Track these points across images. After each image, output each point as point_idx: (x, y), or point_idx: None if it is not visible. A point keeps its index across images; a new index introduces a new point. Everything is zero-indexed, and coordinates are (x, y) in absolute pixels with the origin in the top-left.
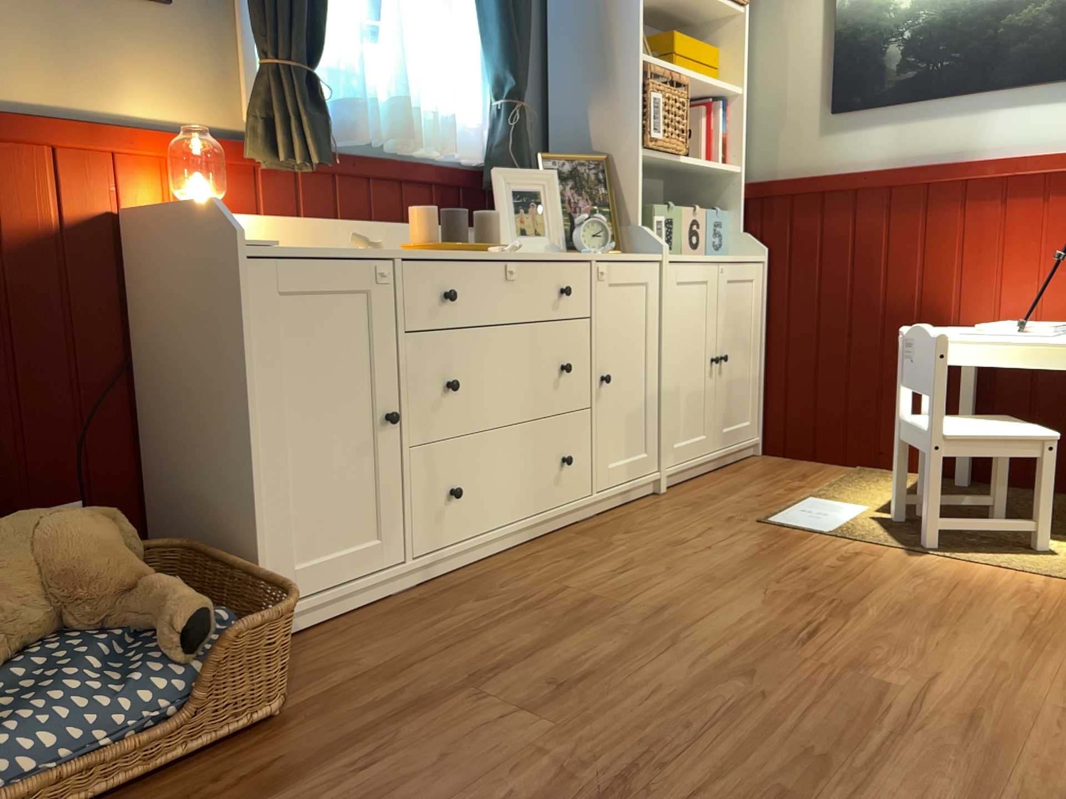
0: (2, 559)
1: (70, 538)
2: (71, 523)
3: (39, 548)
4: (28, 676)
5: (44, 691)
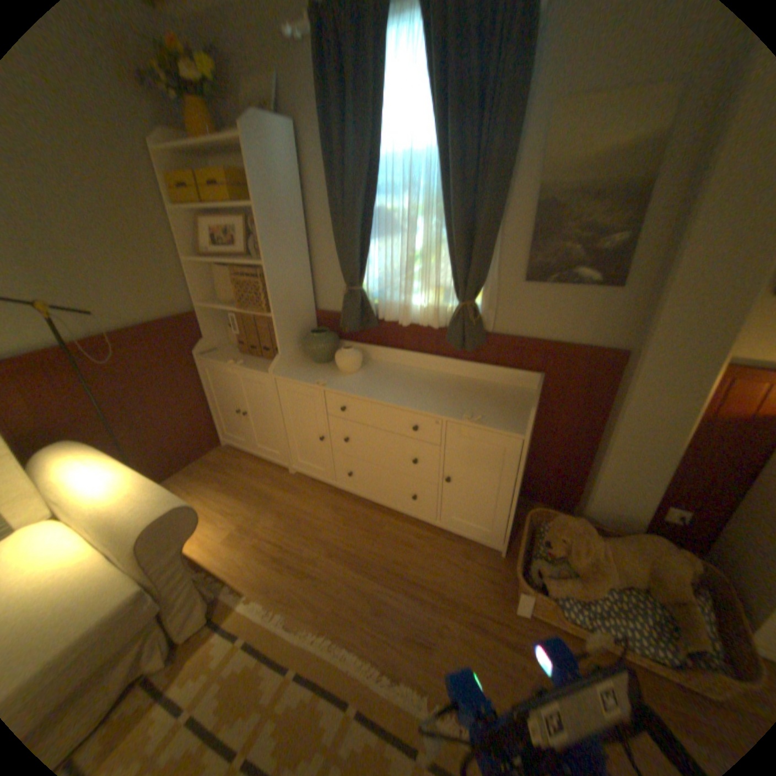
0: (640, 560)
1: (668, 569)
2: (672, 564)
3: (655, 565)
4: (628, 604)
5: (629, 619)
